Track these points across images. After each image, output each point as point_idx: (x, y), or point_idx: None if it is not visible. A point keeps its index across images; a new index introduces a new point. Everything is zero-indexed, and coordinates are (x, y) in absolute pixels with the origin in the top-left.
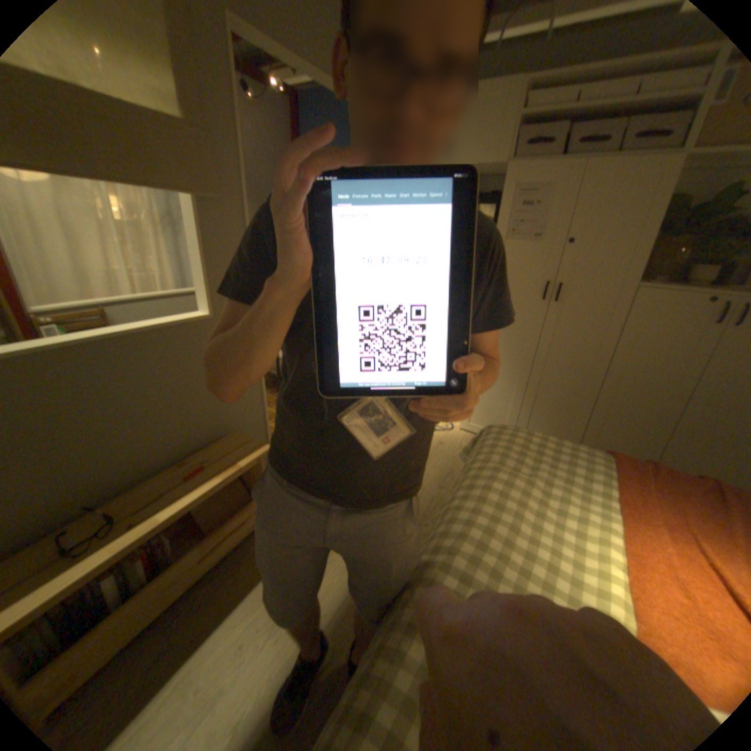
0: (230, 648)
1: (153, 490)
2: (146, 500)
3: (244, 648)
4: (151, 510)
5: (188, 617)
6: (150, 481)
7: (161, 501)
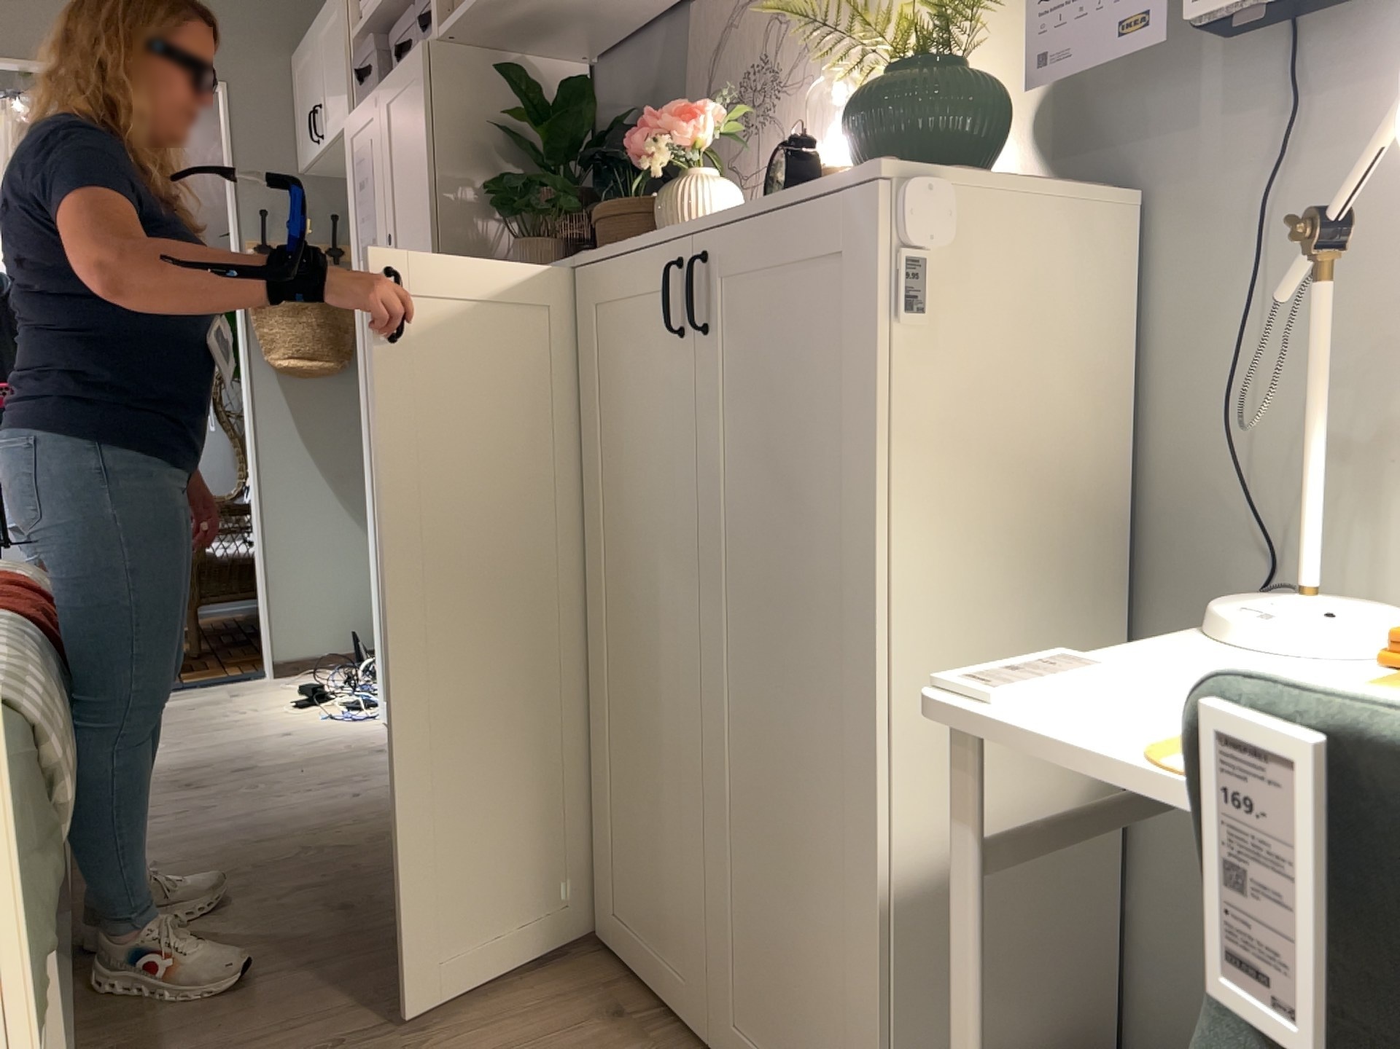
0: None
1: None
2: None
3: None
4: None
5: None
6: None
7: None
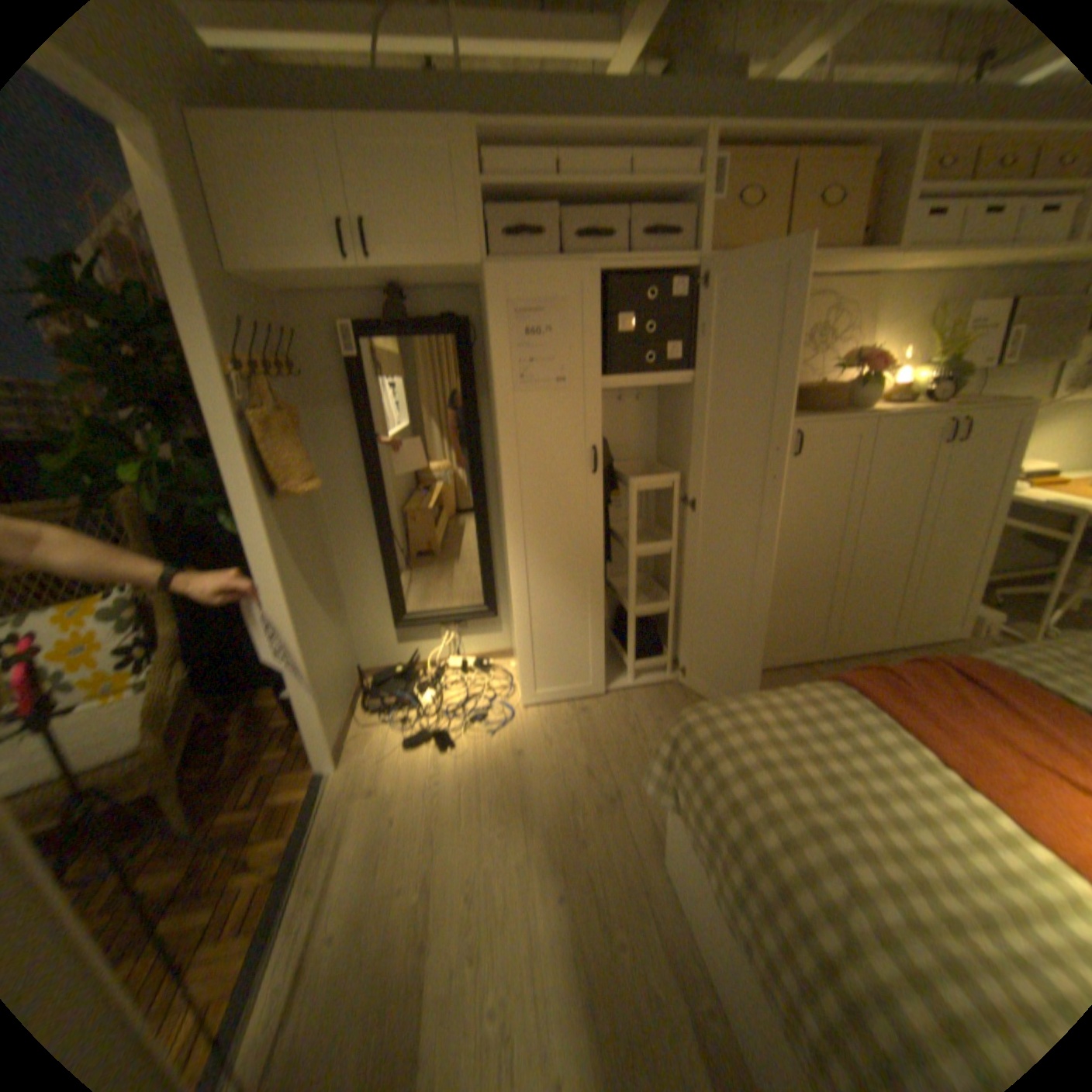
0: None
1: None
2: None
3: None
4: None
5: None
6: None
7: None
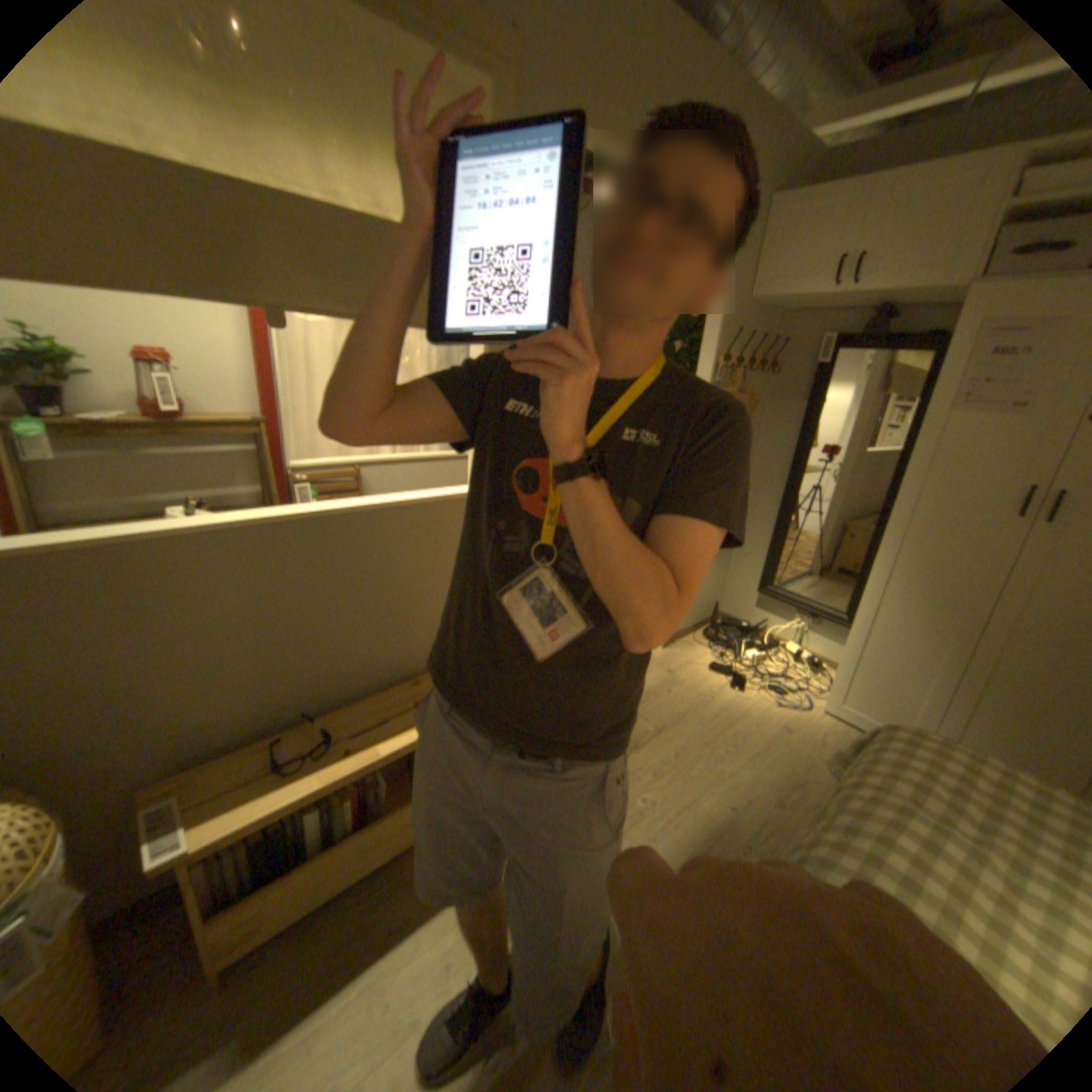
0: (435, 963)
1: (379, 710)
2: (369, 721)
3: (452, 971)
4: (372, 737)
5: (389, 896)
6: (376, 697)
7: (385, 727)
